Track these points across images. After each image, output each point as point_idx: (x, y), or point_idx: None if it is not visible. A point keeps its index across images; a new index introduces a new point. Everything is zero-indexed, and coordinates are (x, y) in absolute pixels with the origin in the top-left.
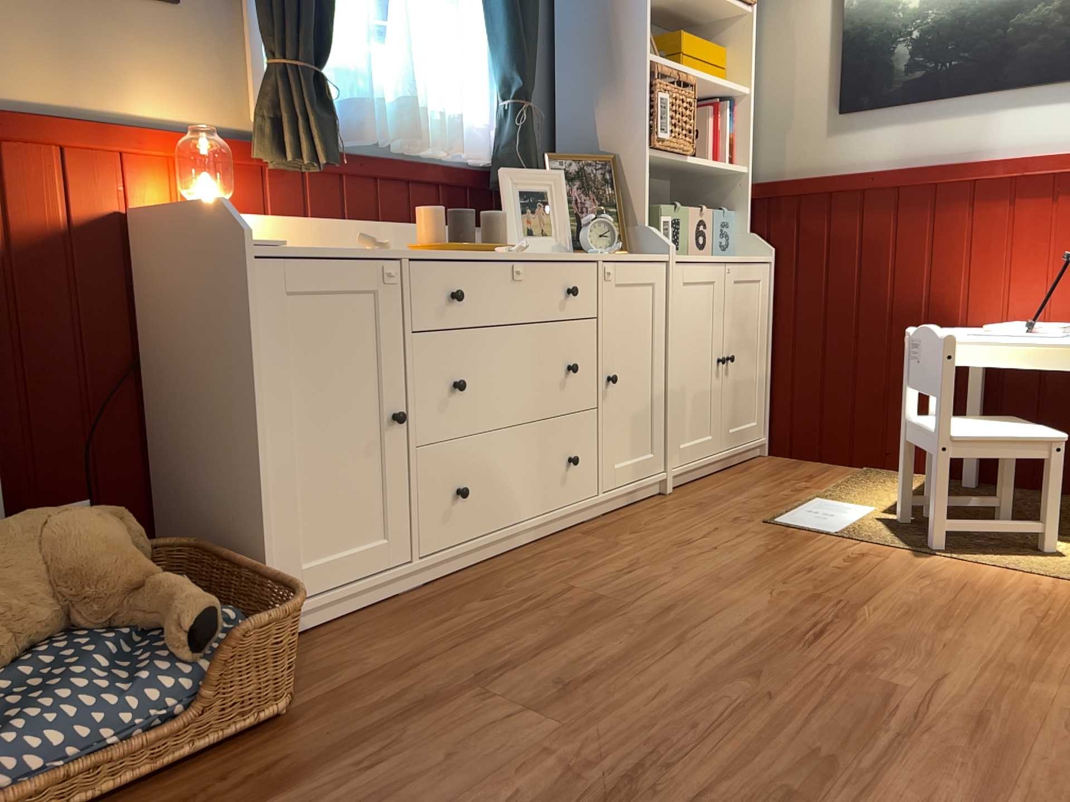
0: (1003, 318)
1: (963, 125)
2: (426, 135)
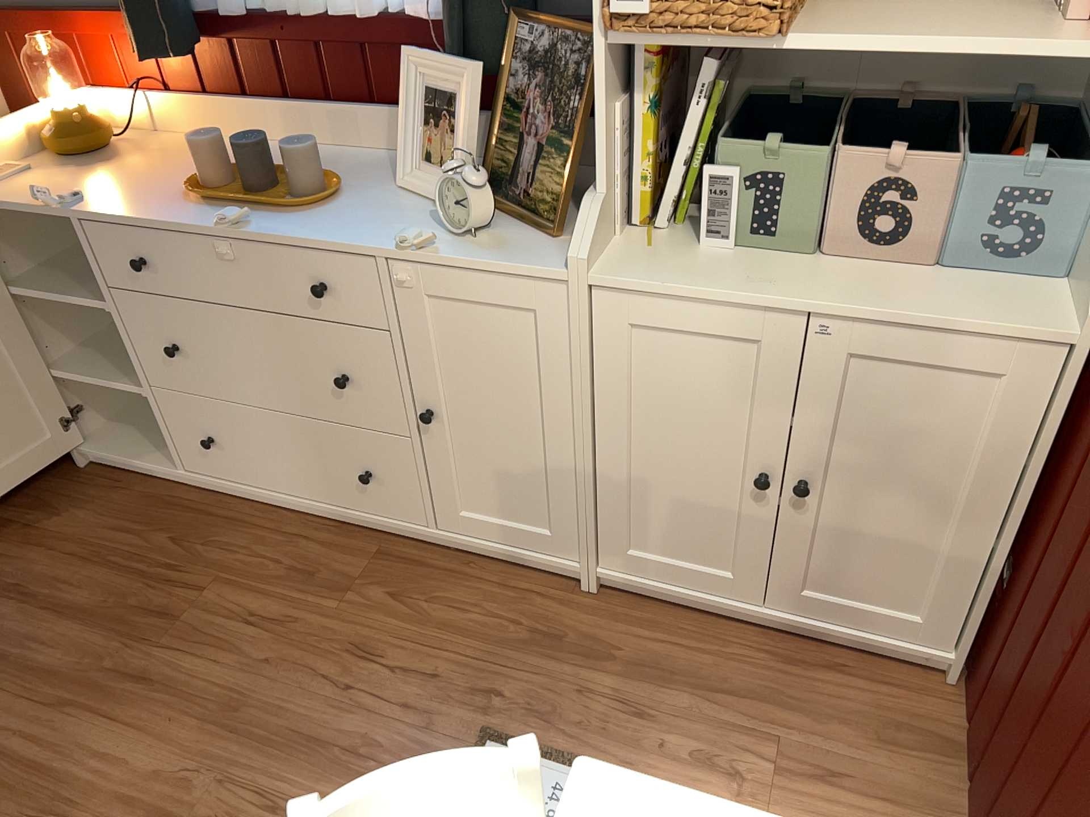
0: None
1: None
2: None
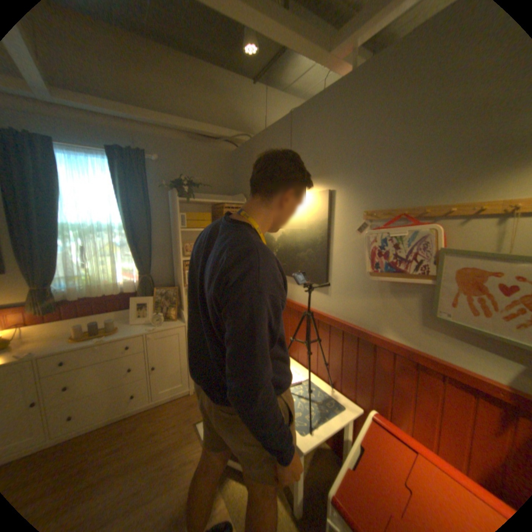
0: (298, 359)
1: (289, 286)
2: (109, 288)
